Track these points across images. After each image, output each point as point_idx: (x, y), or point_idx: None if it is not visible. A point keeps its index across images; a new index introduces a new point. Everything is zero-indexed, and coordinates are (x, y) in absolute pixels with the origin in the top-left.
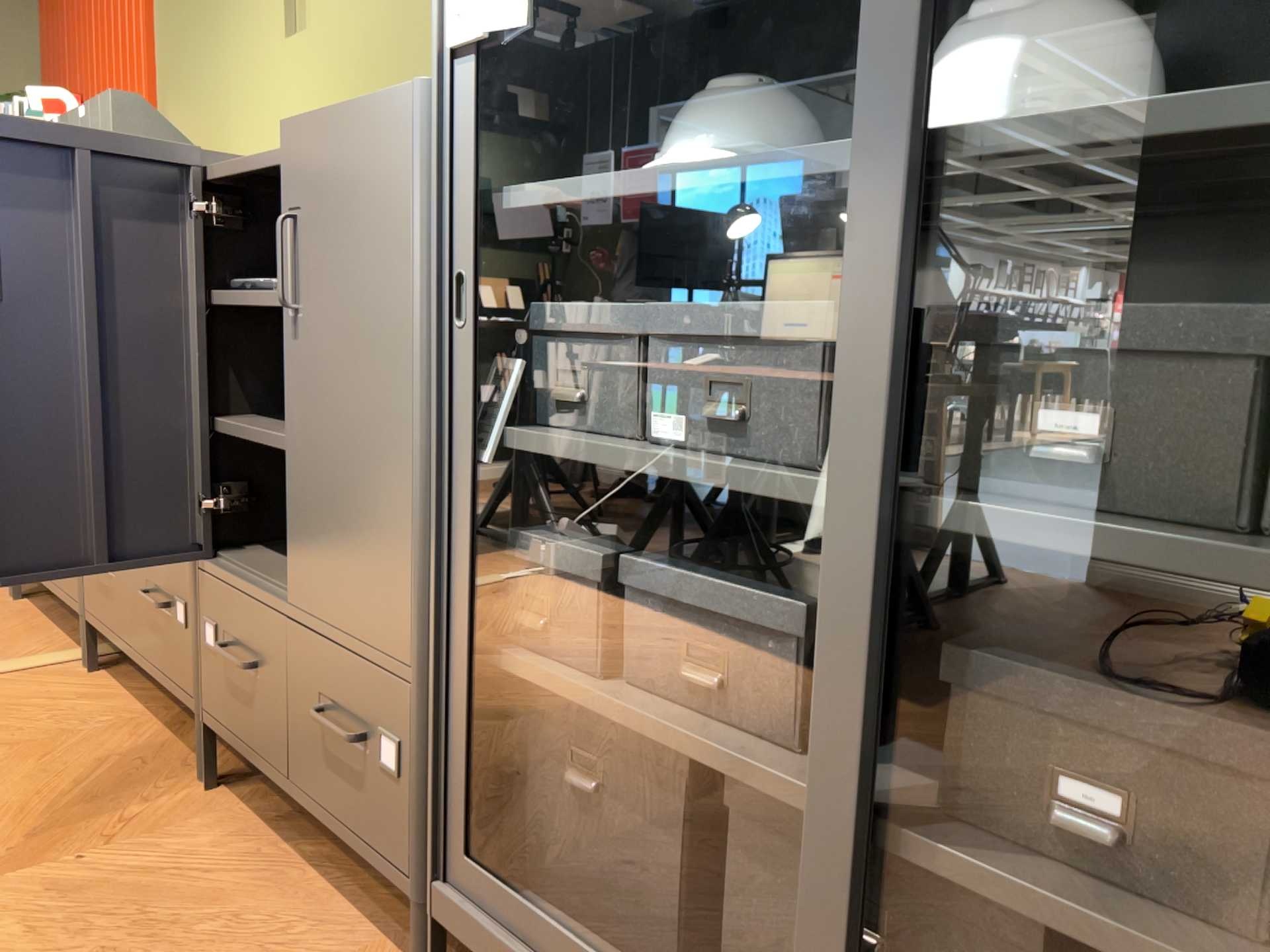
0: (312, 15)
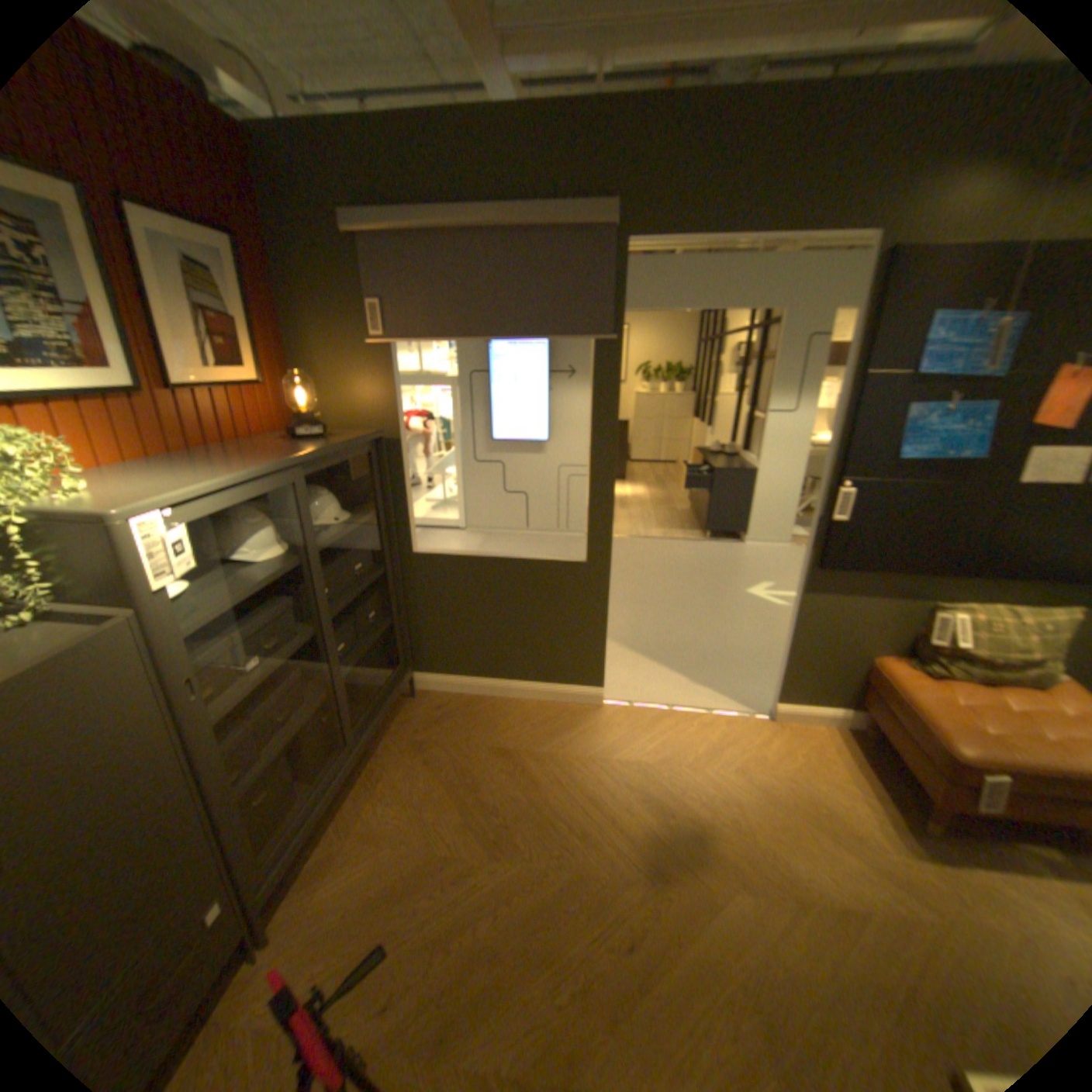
0: None
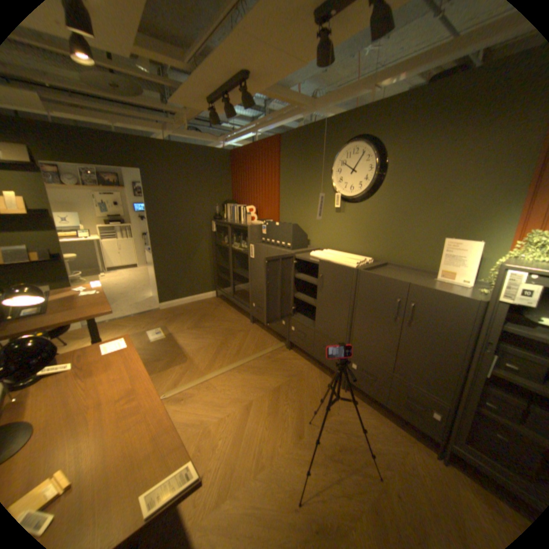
0: (348, 210)
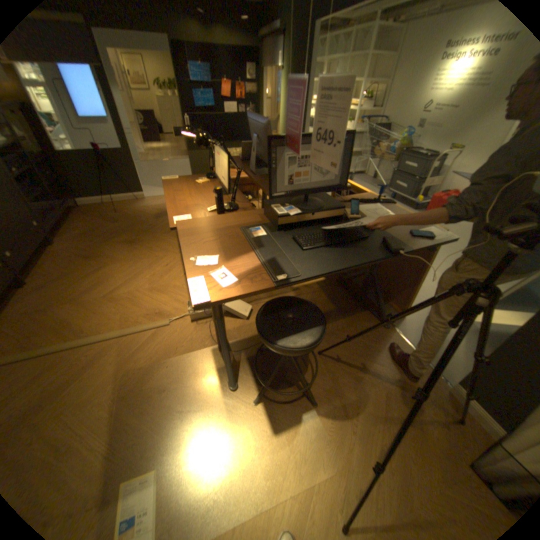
0: None
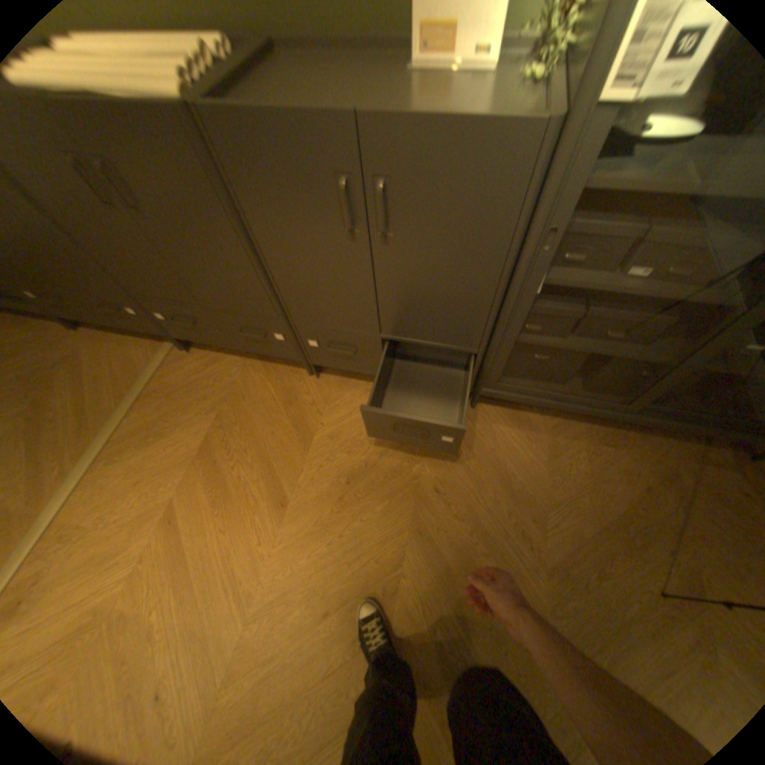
0: None
